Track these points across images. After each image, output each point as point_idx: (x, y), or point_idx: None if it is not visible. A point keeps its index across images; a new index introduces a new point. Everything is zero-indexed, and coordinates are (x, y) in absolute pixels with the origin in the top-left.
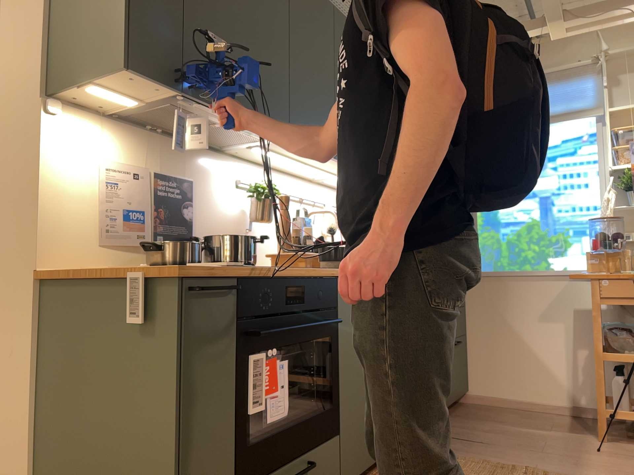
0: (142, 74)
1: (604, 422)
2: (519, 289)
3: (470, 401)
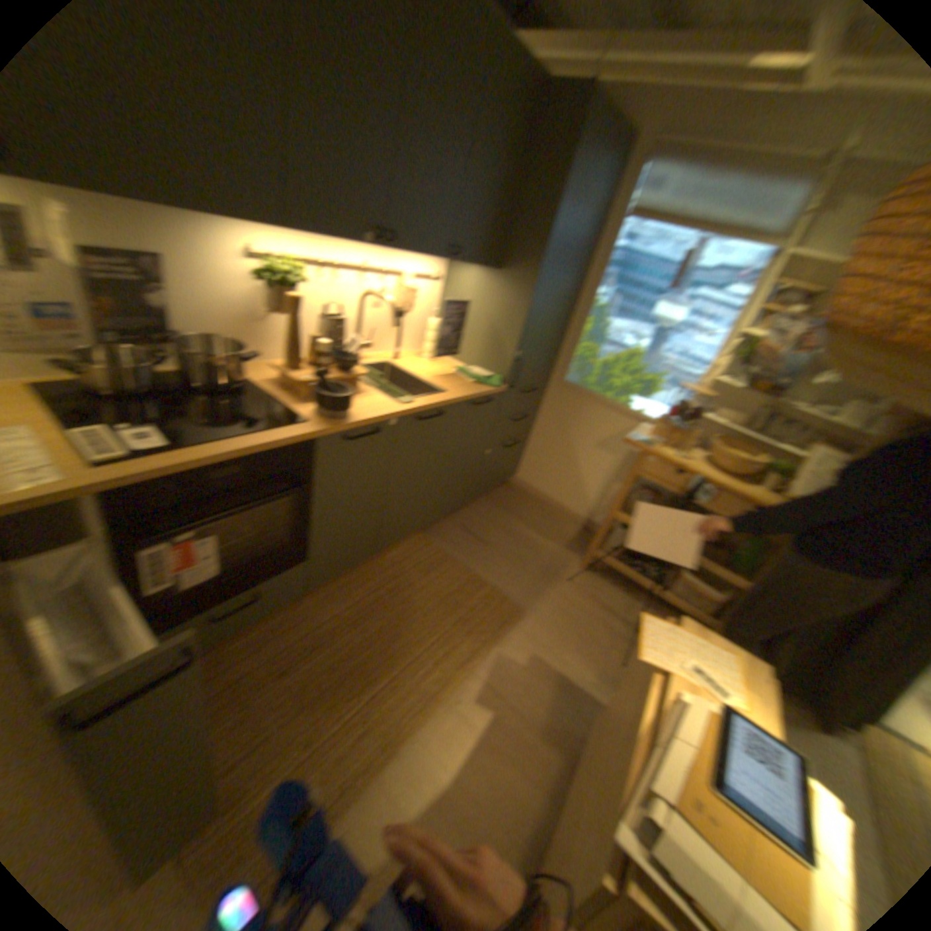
0: None
1: (587, 559)
2: (590, 412)
3: (511, 483)
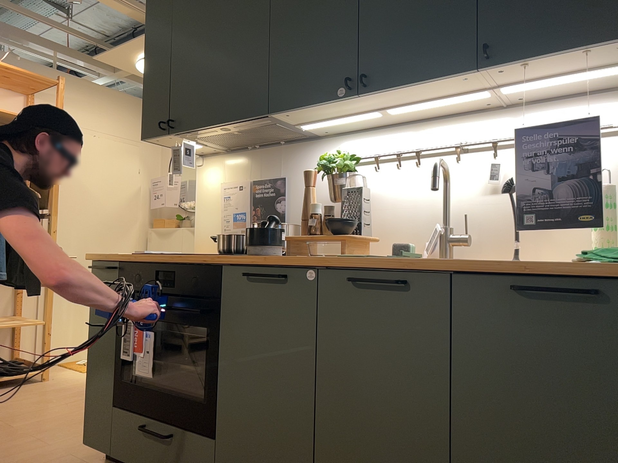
0: (152, 137)
1: None
2: None
3: None
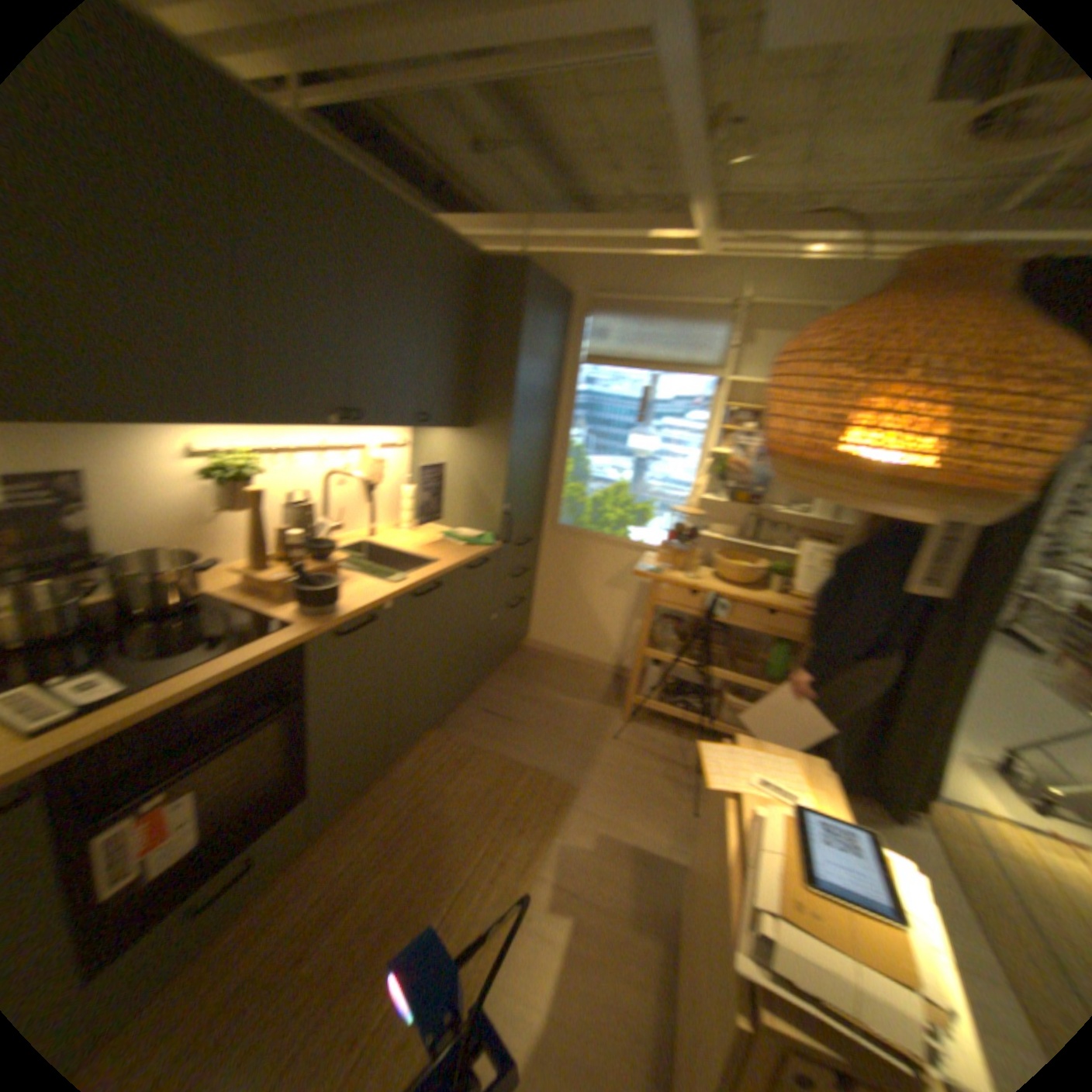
0: None
1: (630, 708)
2: (594, 551)
3: (528, 646)
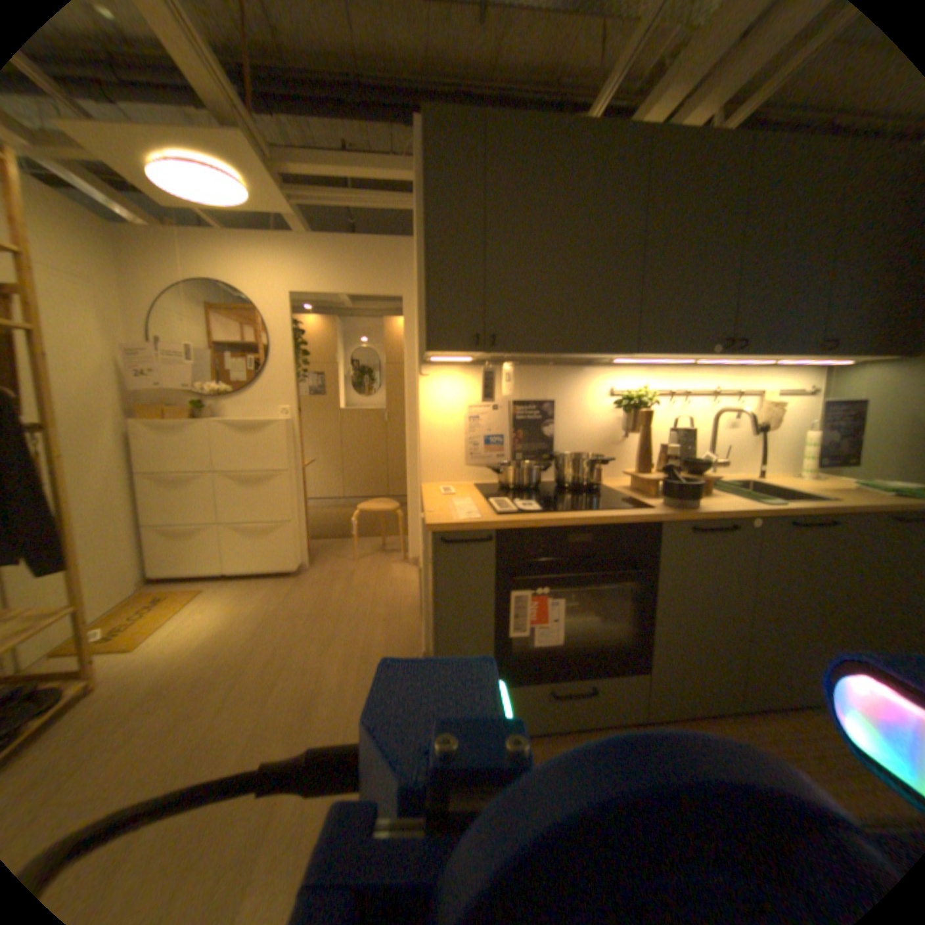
0: (444, 348)
1: None
2: None
3: None
